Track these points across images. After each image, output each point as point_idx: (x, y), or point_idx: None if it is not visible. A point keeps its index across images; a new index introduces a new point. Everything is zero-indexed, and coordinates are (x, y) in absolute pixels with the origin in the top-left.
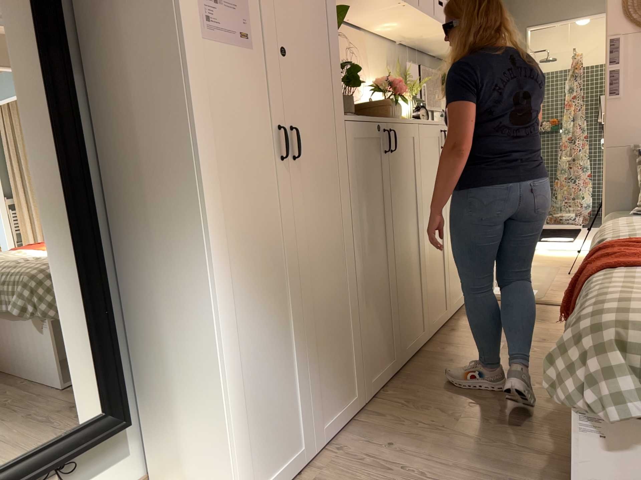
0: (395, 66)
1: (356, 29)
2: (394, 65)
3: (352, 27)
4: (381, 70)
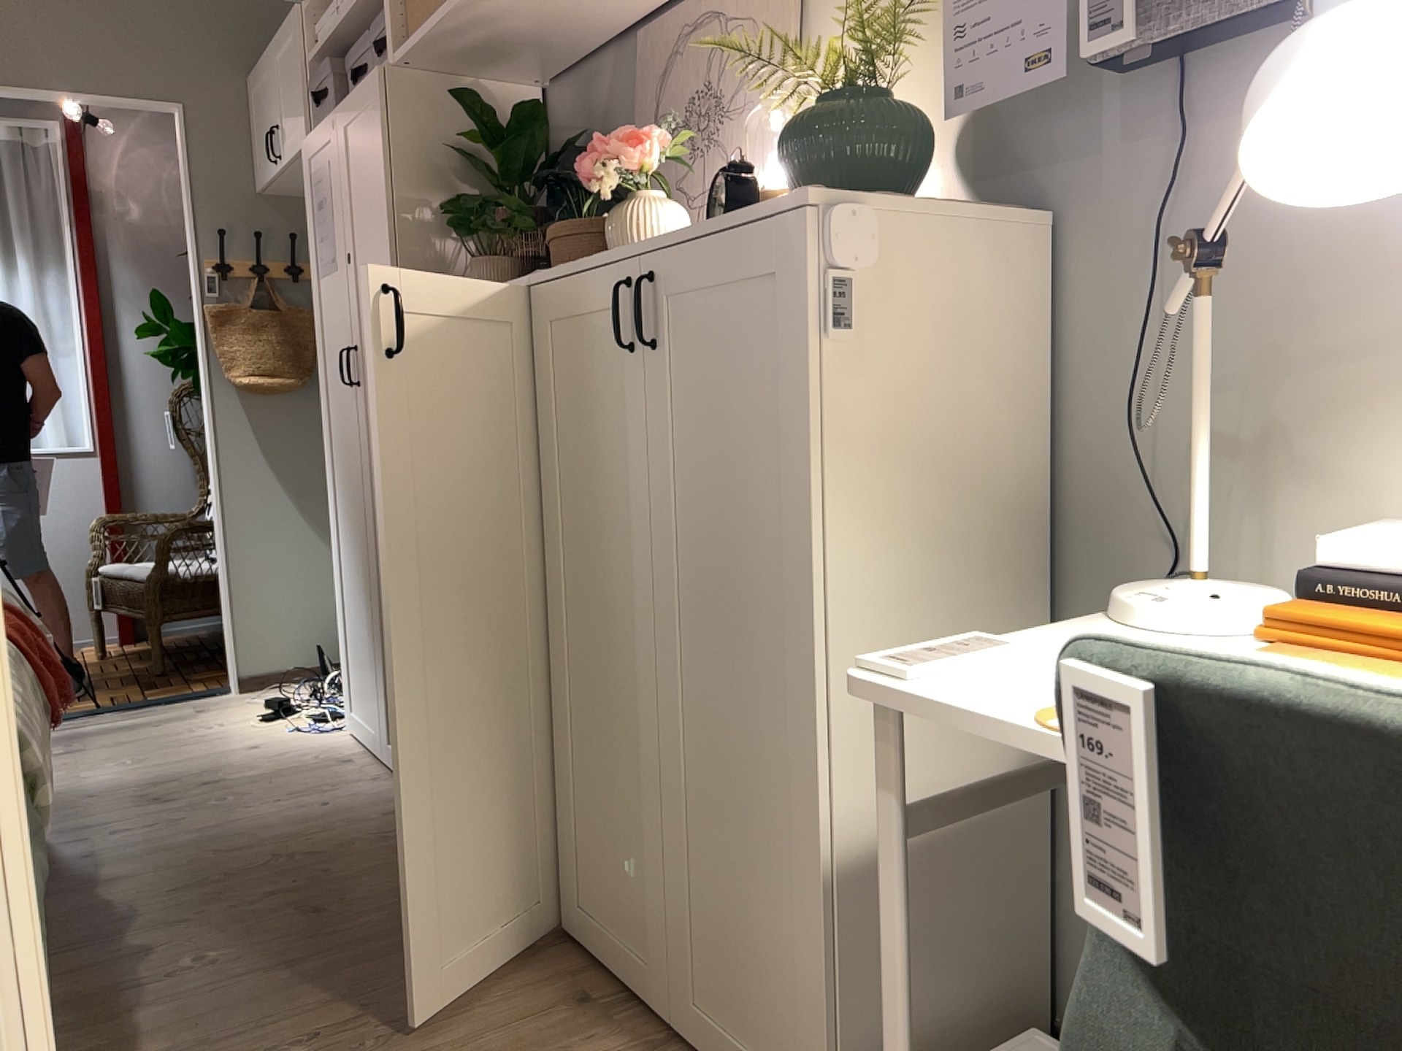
0: None
1: None
2: None
3: None
4: None
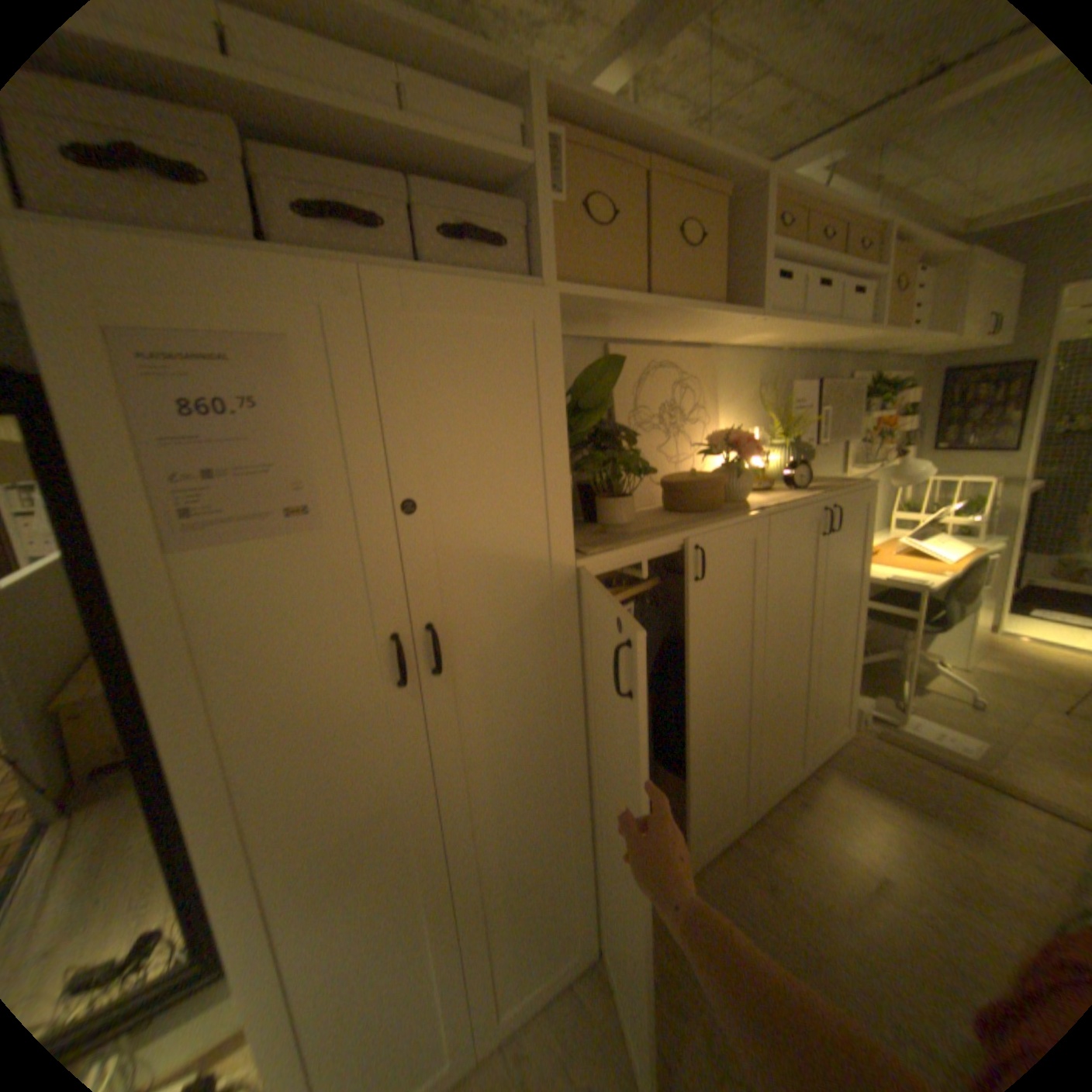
0: (778, 384)
1: (700, 346)
2: (774, 384)
3: (692, 345)
4: (747, 397)
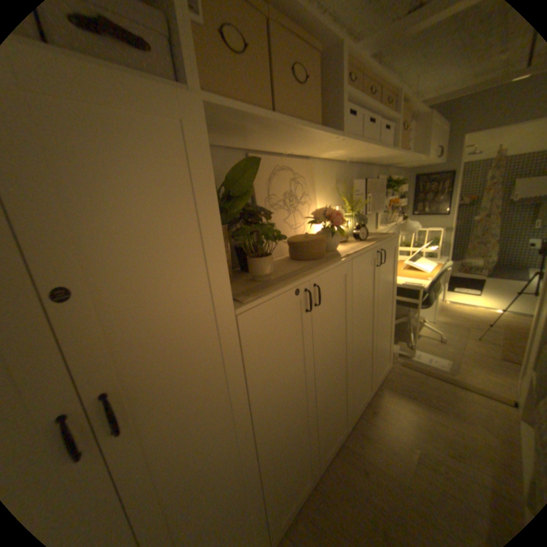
0: (345, 181)
1: (304, 158)
2: (343, 181)
3: (299, 156)
4: (330, 188)
